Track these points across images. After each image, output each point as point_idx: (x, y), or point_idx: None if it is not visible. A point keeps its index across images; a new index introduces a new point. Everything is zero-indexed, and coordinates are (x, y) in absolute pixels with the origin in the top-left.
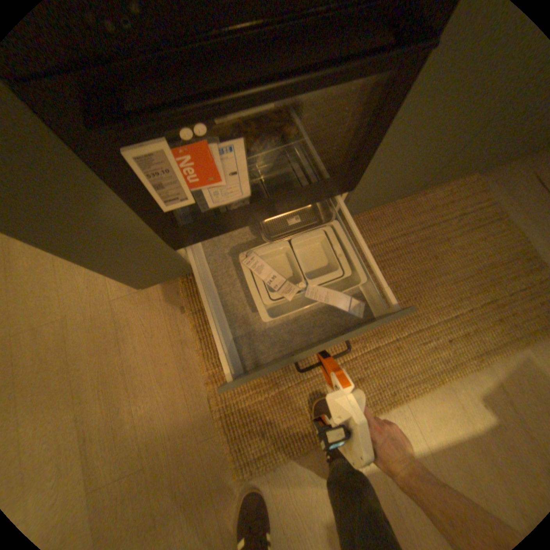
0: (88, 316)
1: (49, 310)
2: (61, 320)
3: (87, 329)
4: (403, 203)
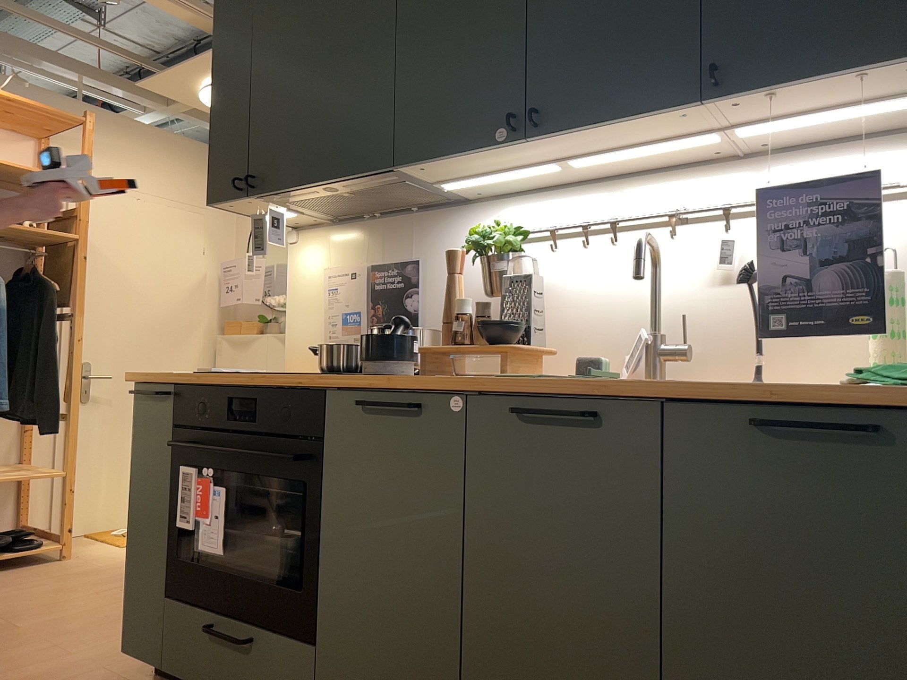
0: (77, 665)
1: (81, 647)
2: (68, 655)
3: (59, 670)
4: None
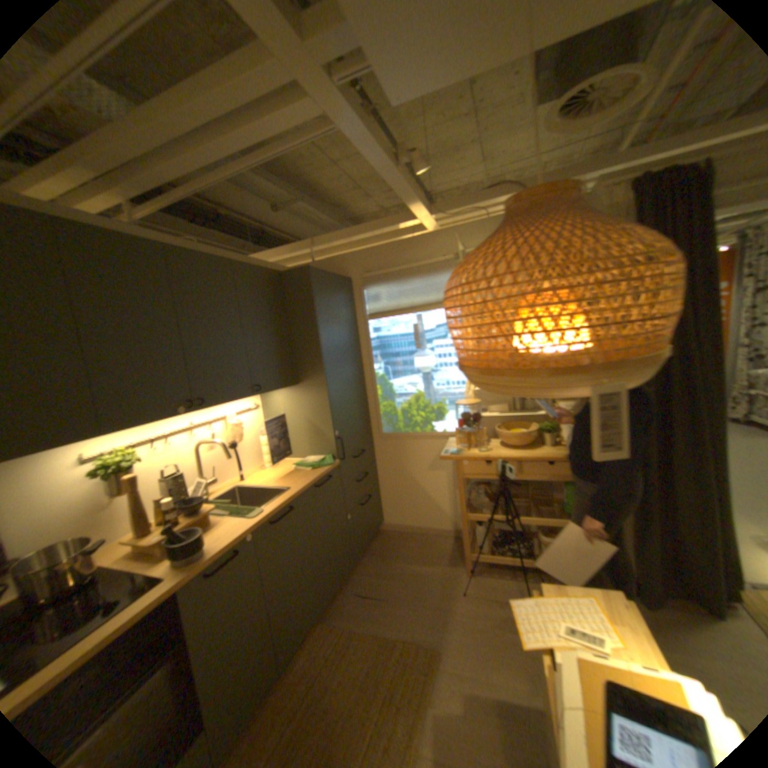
0: None
1: None
2: None
3: None
4: (277, 695)
